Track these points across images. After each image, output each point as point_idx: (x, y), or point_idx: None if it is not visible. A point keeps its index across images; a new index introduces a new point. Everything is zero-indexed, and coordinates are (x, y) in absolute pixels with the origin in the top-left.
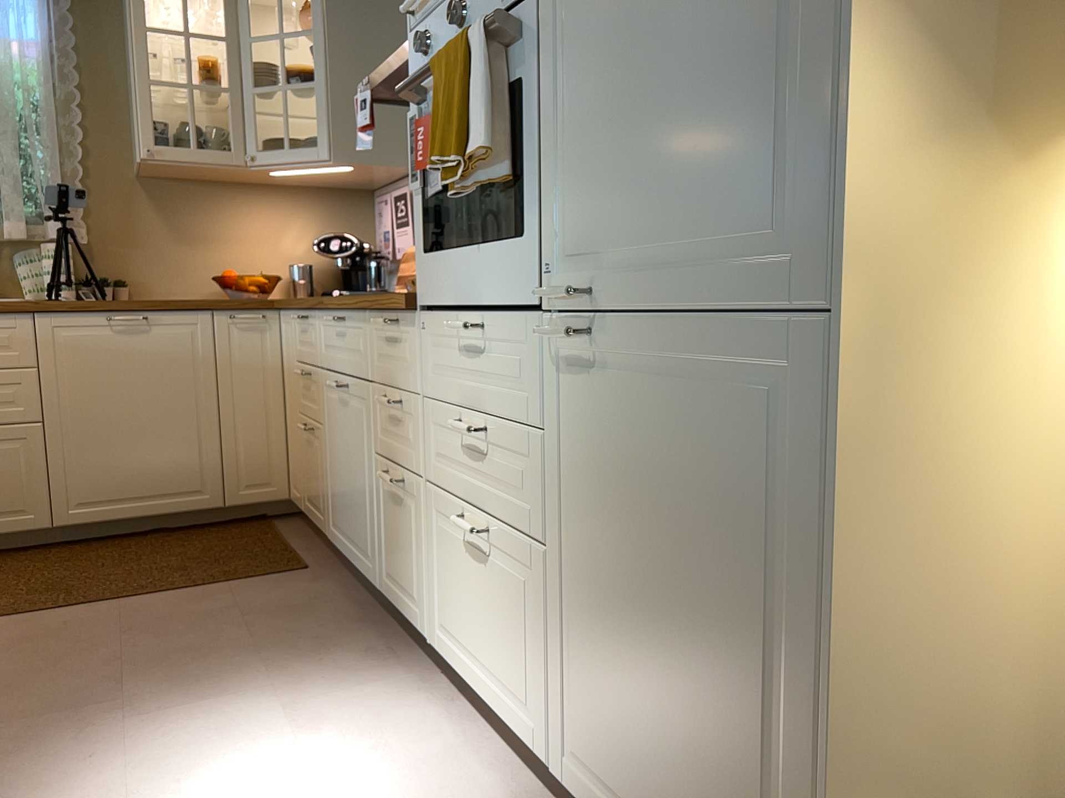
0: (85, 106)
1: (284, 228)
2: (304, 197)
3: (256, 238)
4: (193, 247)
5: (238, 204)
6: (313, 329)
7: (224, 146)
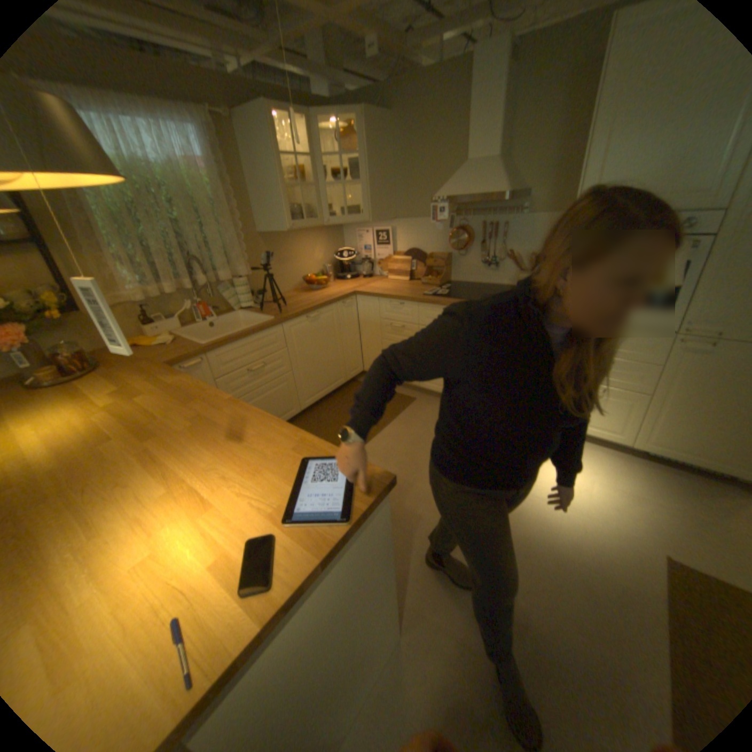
0: (227, 195)
1: (314, 248)
2: (319, 230)
3: (305, 255)
4: (284, 266)
5: (296, 240)
6: (408, 309)
7: (309, 215)
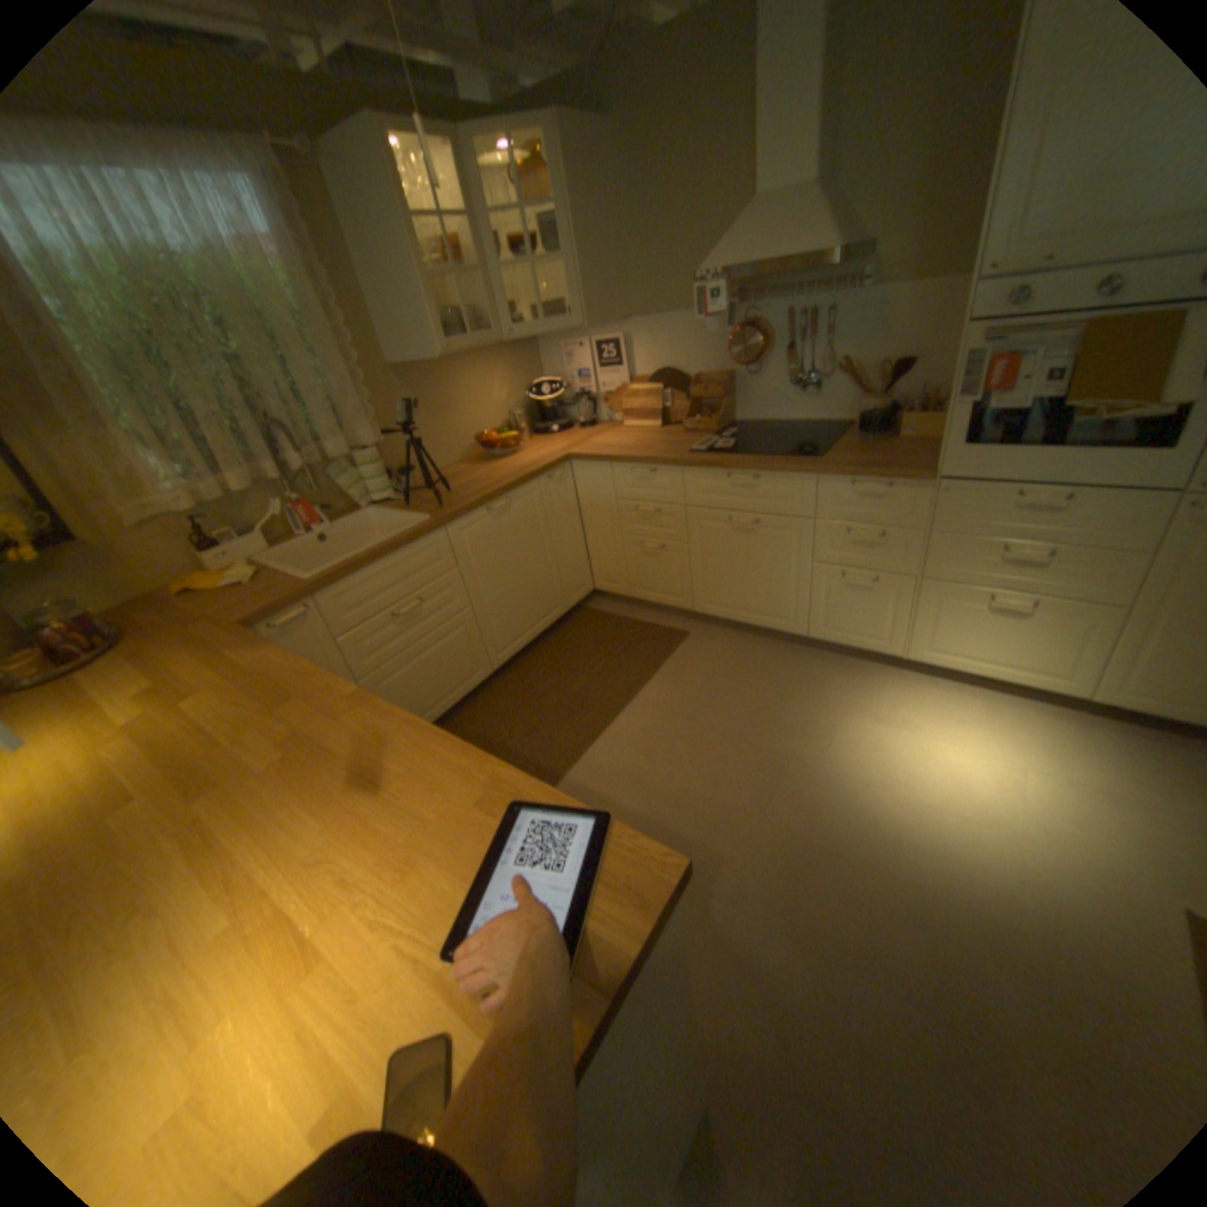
0: (326, 302)
1: (491, 382)
2: (496, 350)
3: (476, 397)
4: (441, 419)
5: (459, 371)
6: (666, 479)
7: (477, 325)
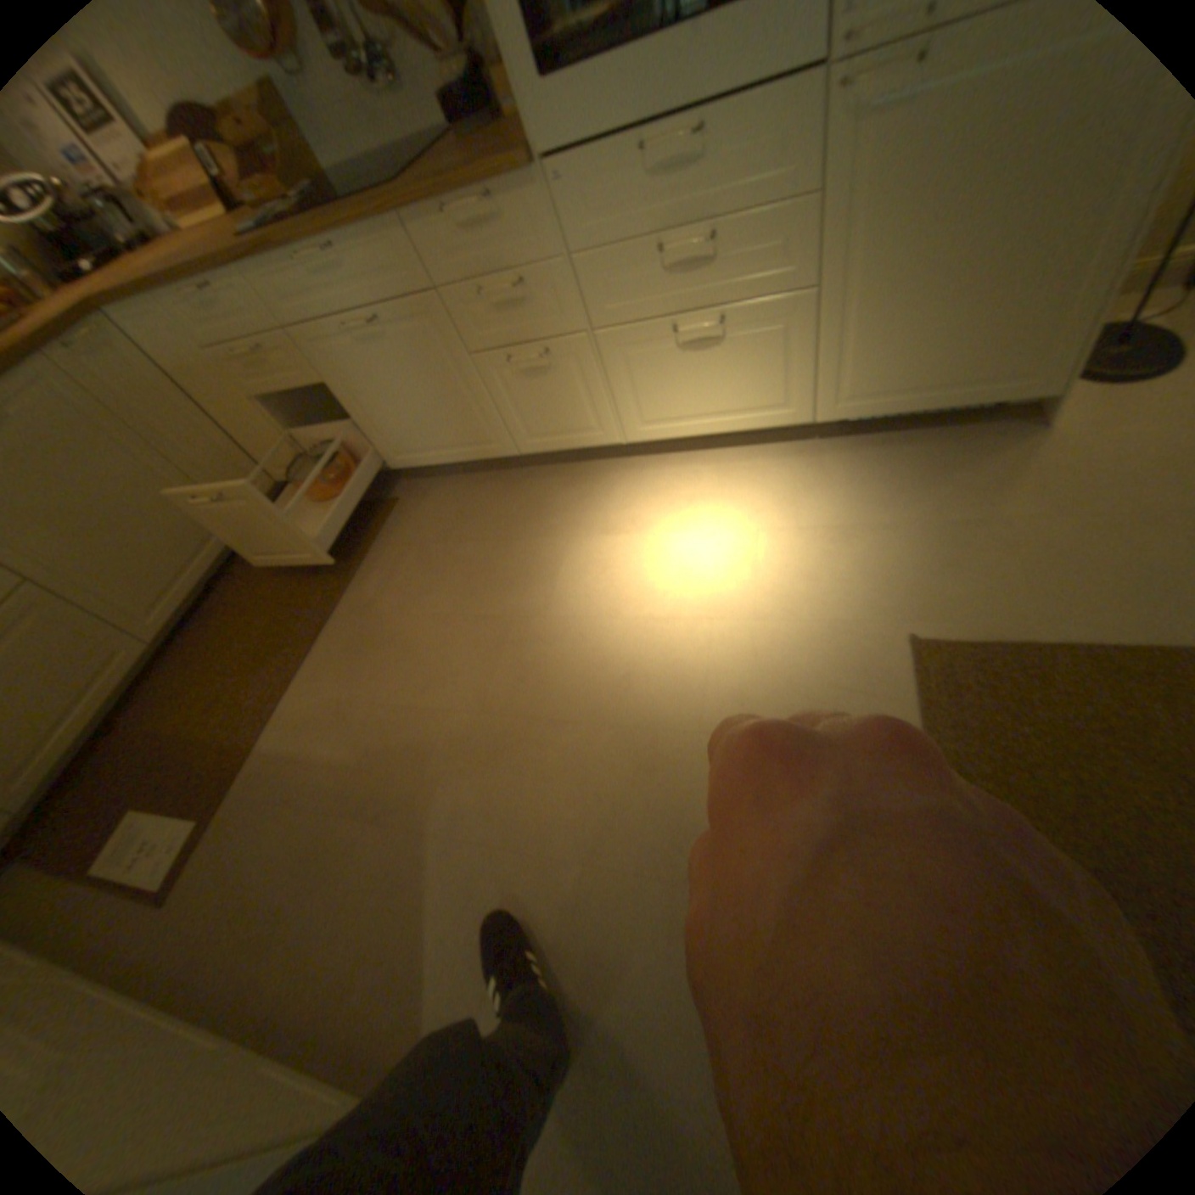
0: None
1: None
2: None
3: None
4: None
5: None
6: (232, 293)
7: None
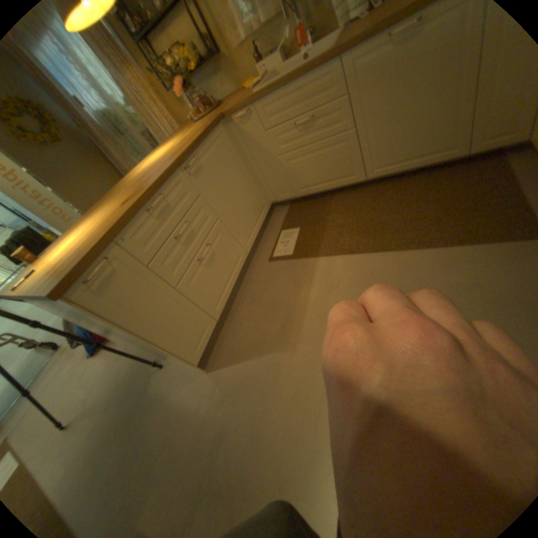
0: None
1: None
2: None
3: None
4: None
5: None
6: None
7: None
